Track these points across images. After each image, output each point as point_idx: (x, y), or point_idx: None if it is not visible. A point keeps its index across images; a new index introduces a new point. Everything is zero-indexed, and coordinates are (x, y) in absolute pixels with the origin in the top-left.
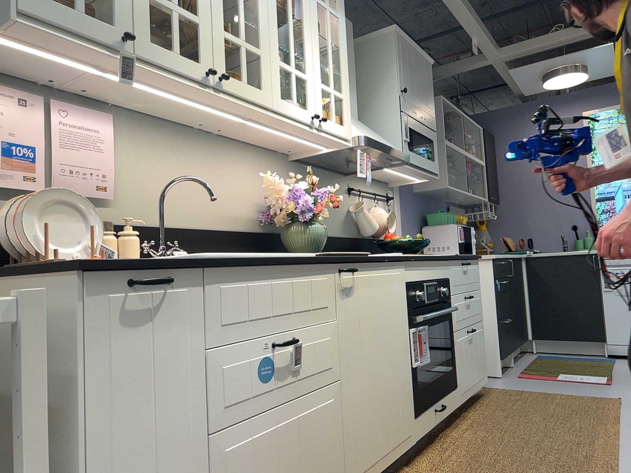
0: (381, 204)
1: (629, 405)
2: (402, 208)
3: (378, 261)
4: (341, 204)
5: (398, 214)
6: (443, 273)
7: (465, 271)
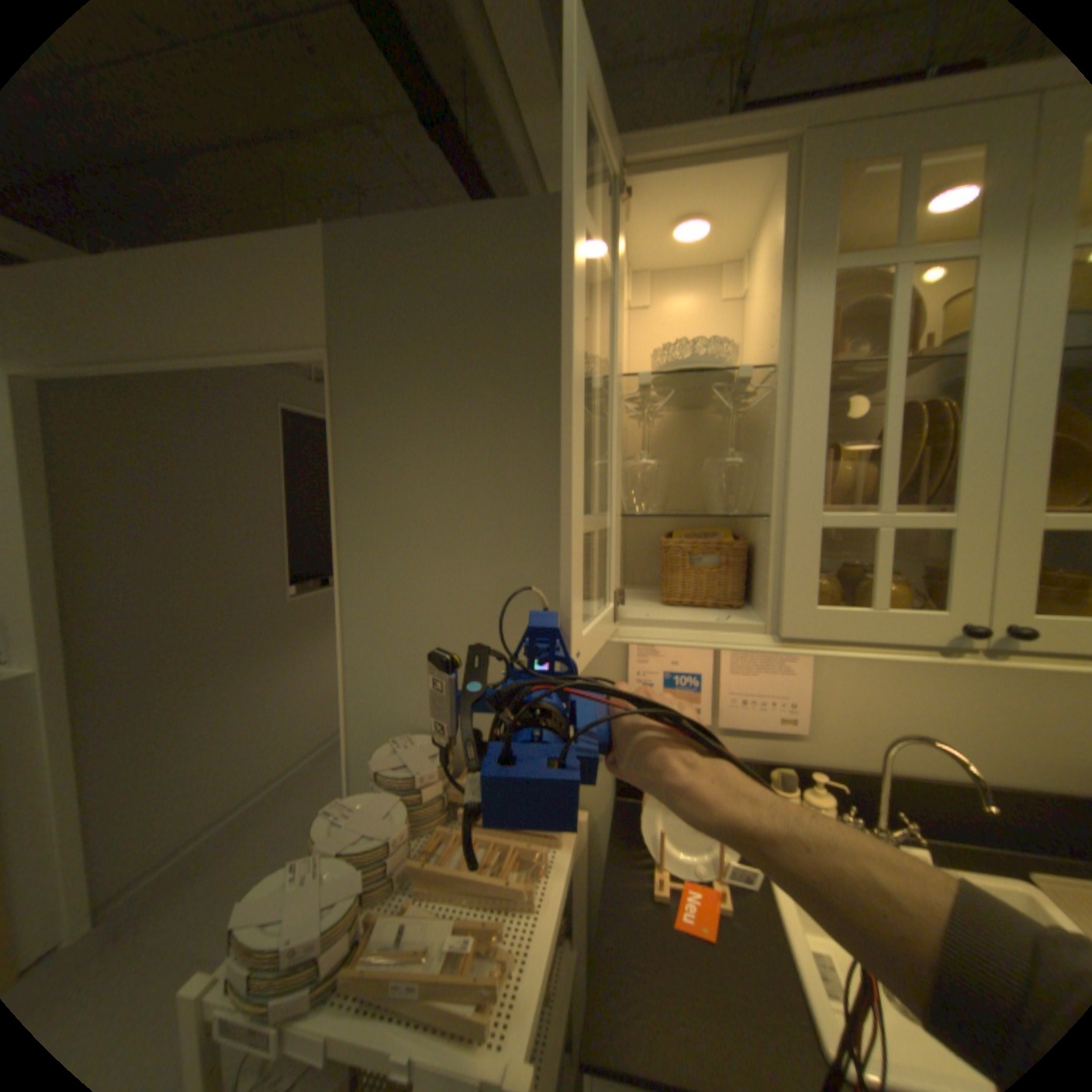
0: None
1: None
2: None
3: None
4: None
5: None
6: None
7: None
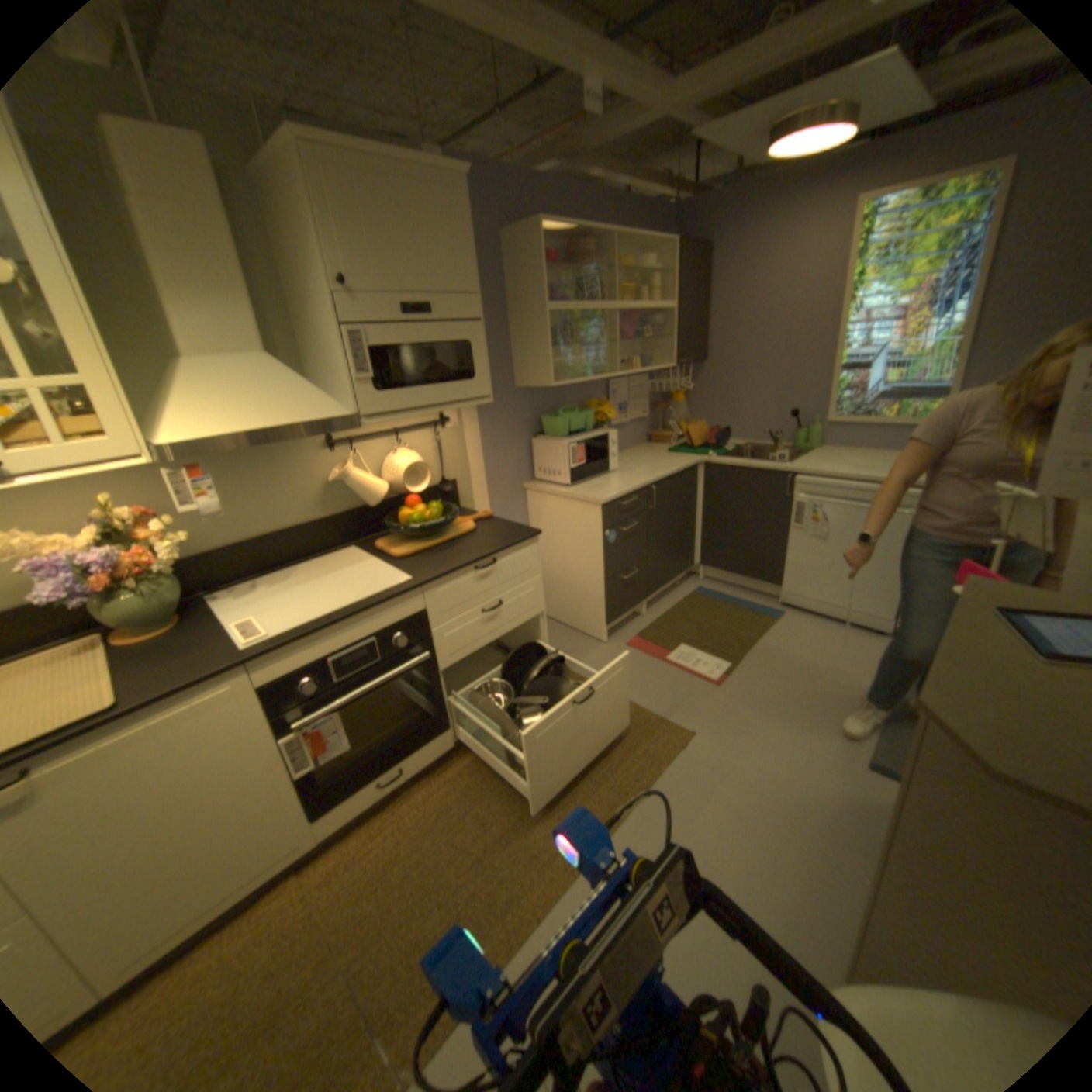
0: (421, 438)
1: (689, 760)
2: (478, 426)
3: (121, 719)
4: (305, 474)
5: (469, 437)
6: (400, 615)
7: (484, 576)
